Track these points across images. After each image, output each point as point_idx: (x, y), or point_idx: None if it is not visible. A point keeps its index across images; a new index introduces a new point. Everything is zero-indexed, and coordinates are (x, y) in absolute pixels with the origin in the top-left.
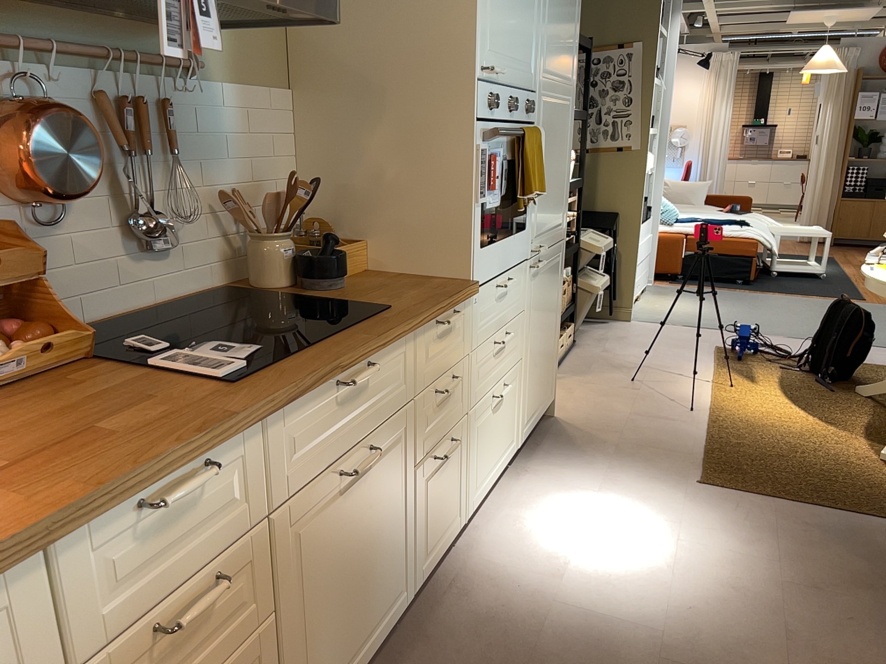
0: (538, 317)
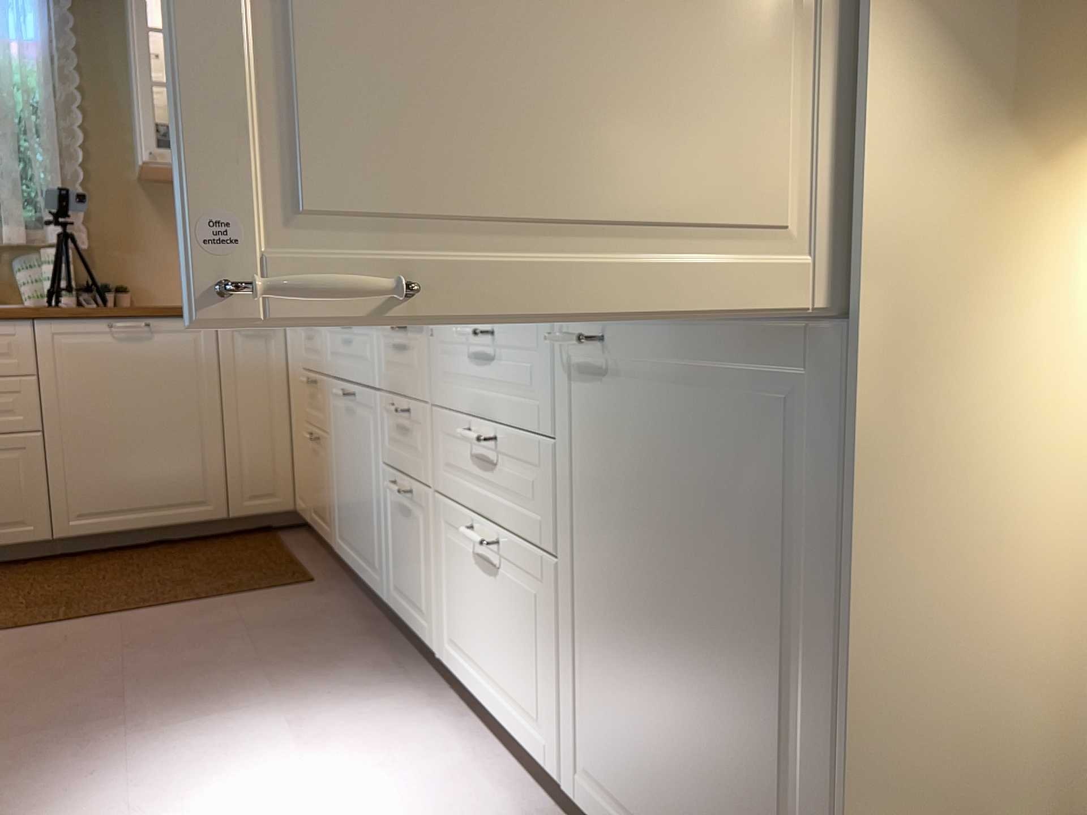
0: (621, 513)
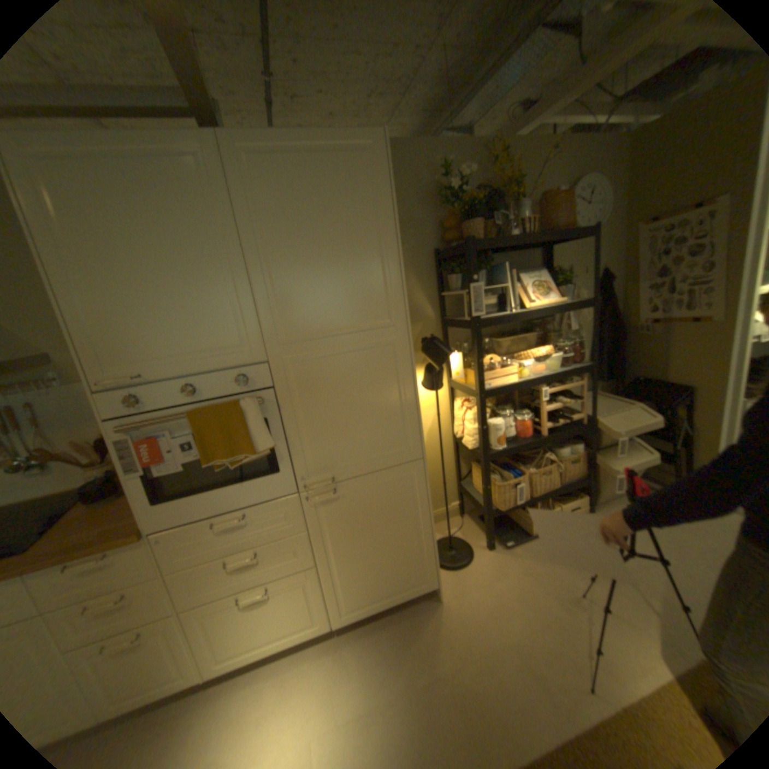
0: (347, 533)
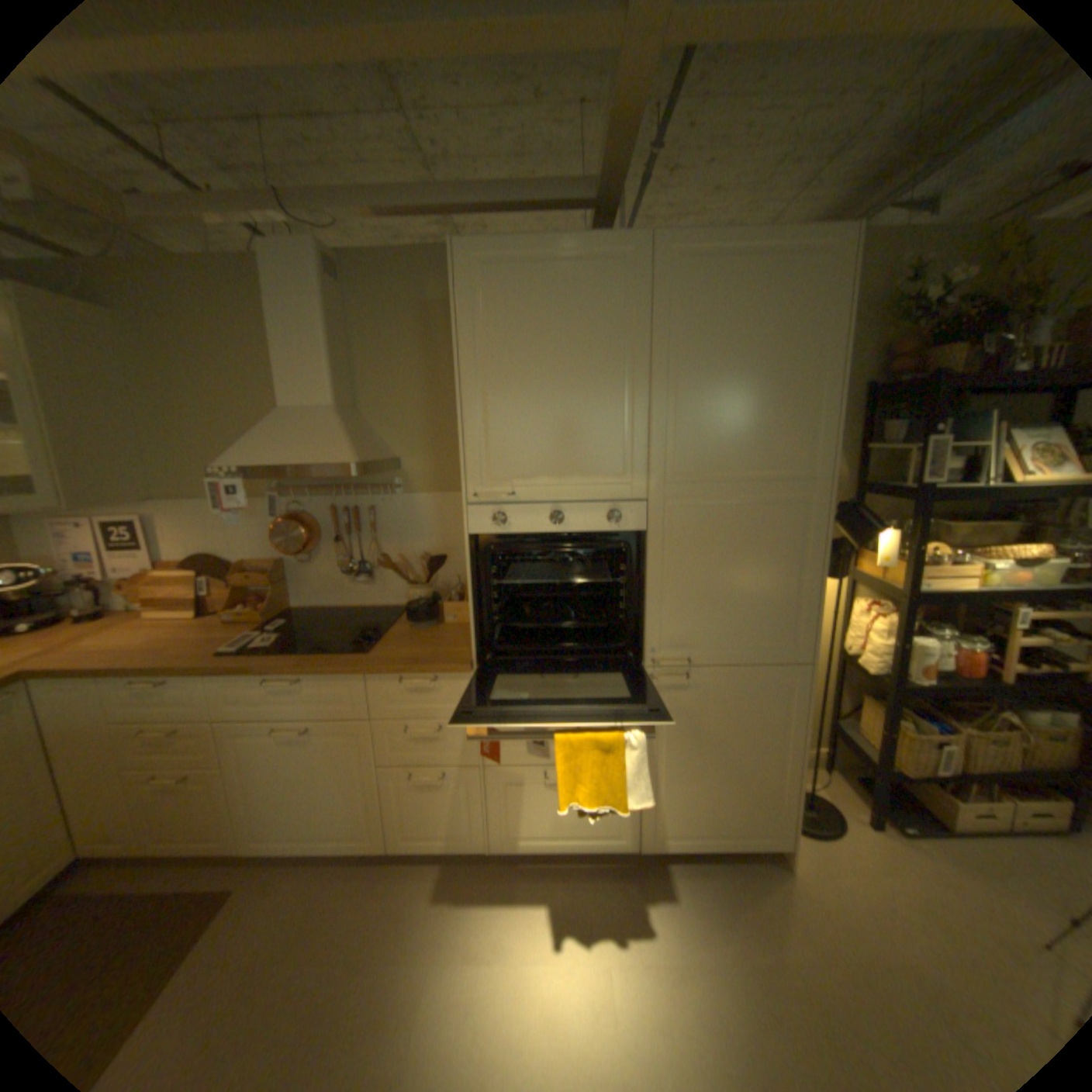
0: (689, 734)
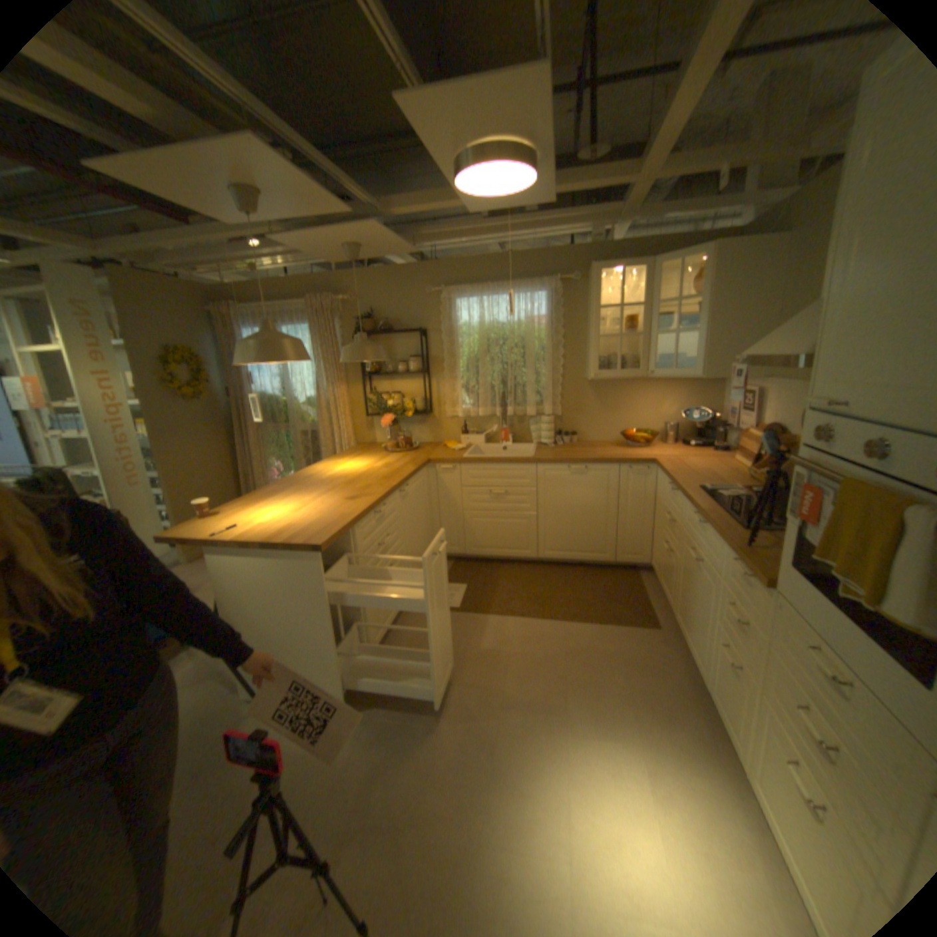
0: None
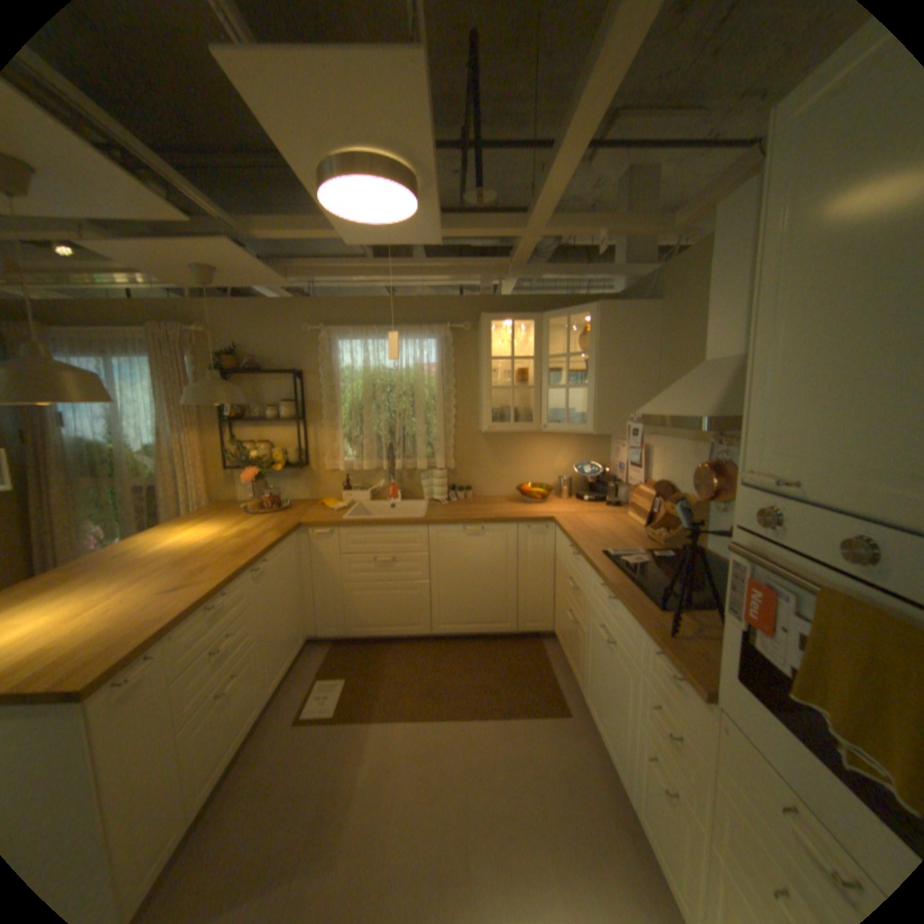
0: None
